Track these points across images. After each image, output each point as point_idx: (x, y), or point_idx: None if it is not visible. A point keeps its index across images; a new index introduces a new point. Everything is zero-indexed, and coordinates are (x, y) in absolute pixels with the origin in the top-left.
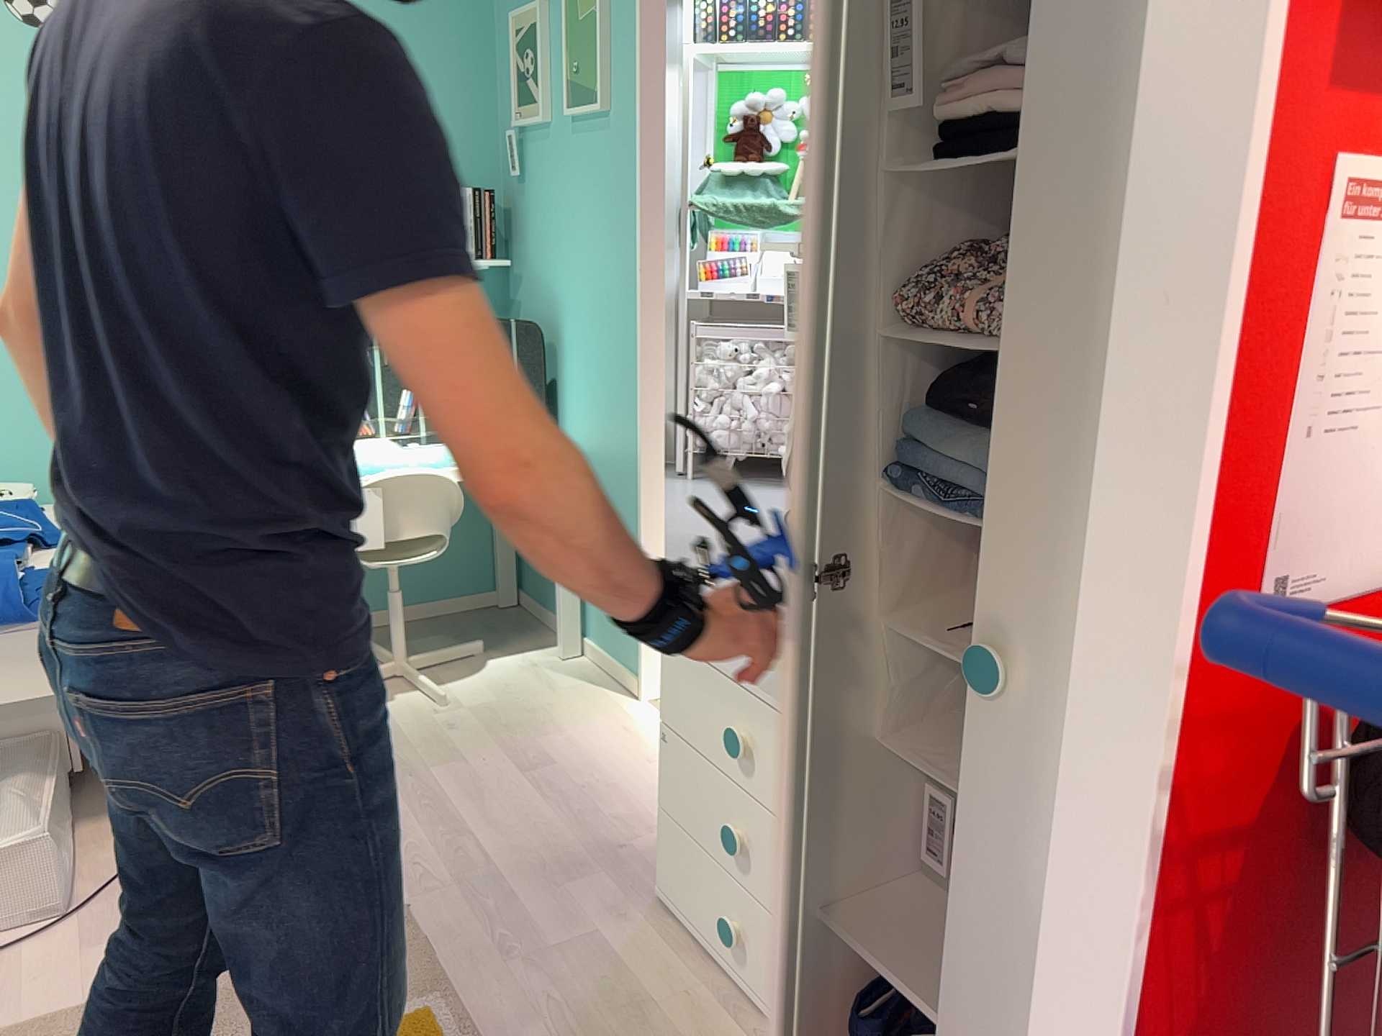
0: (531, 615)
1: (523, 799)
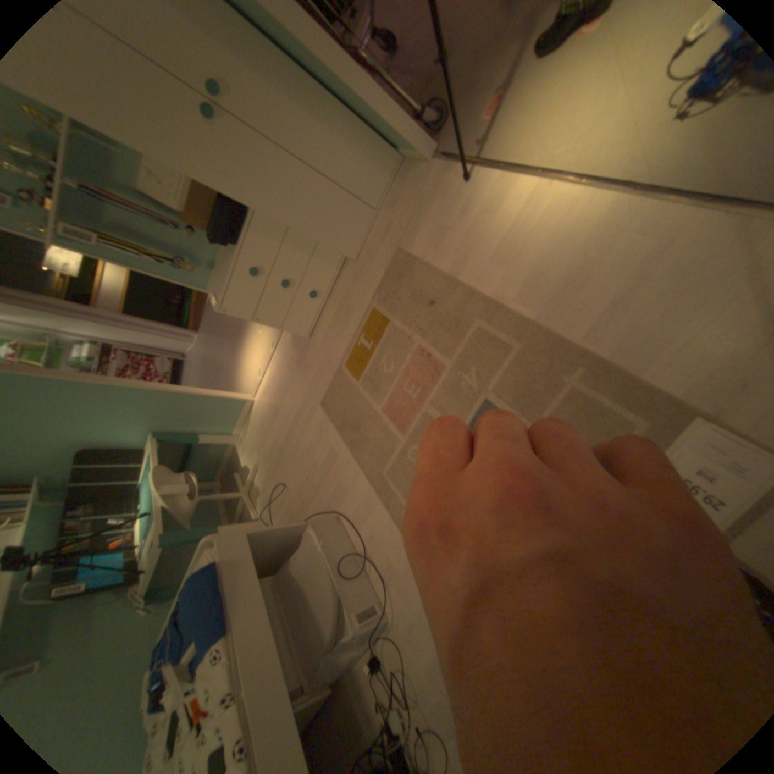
0: (223, 469)
1: (286, 402)
